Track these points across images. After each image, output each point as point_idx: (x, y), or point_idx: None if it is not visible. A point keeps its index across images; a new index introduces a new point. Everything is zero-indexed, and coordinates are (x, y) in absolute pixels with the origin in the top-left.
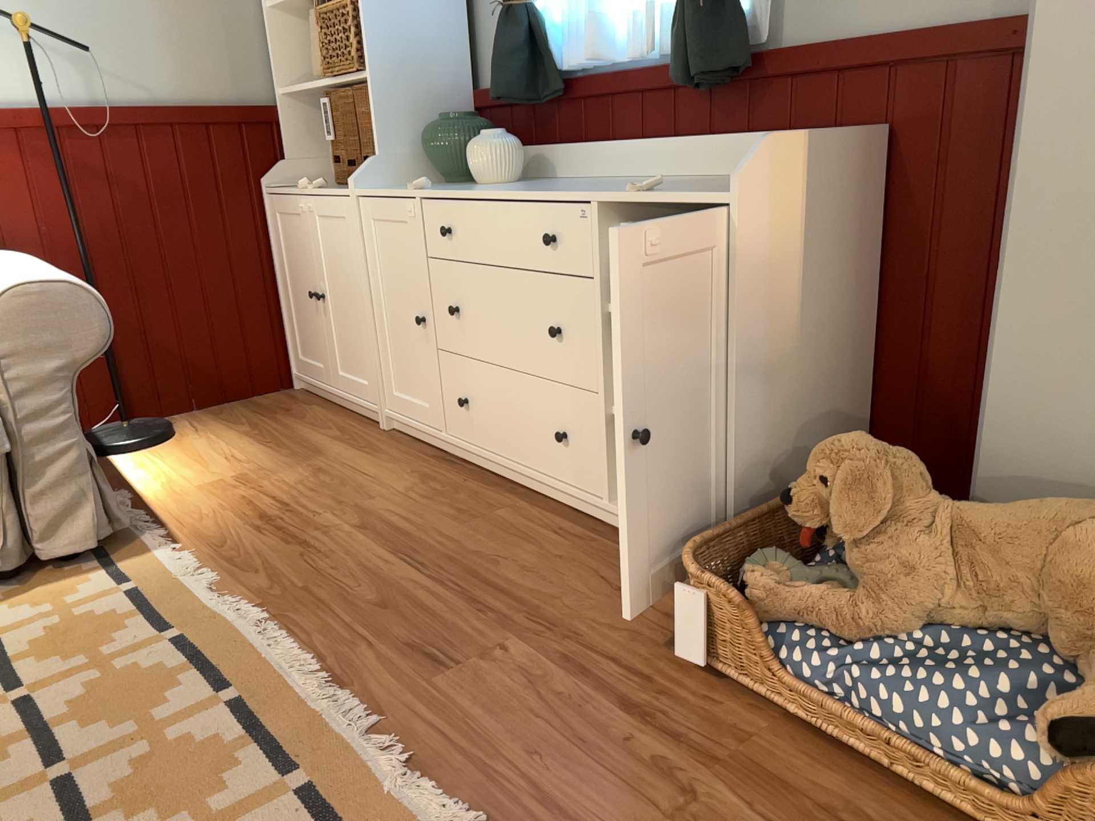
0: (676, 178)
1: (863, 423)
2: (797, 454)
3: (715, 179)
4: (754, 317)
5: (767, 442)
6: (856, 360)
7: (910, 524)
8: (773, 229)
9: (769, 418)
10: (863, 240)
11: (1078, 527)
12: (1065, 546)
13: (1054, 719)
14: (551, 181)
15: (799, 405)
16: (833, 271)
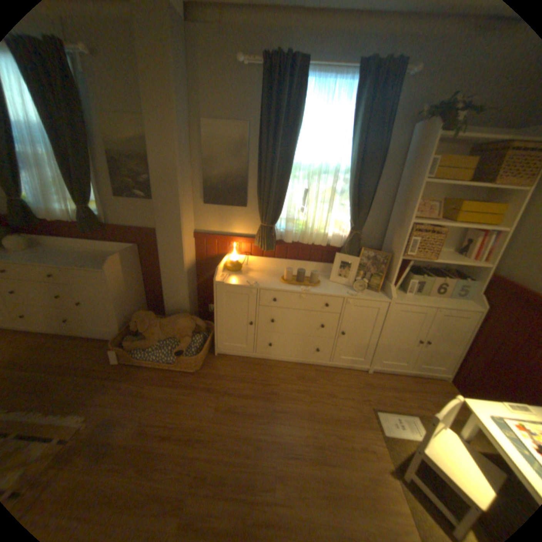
0: (85, 250)
1: (145, 300)
2: (130, 312)
3: (97, 252)
4: (114, 292)
5: (123, 313)
6: (140, 289)
7: (152, 326)
8: (115, 274)
9: (122, 309)
10: (136, 267)
11: (177, 321)
12: (175, 324)
13: (175, 352)
14: (40, 248)
15: (129, 303)
16: (131, 275)
